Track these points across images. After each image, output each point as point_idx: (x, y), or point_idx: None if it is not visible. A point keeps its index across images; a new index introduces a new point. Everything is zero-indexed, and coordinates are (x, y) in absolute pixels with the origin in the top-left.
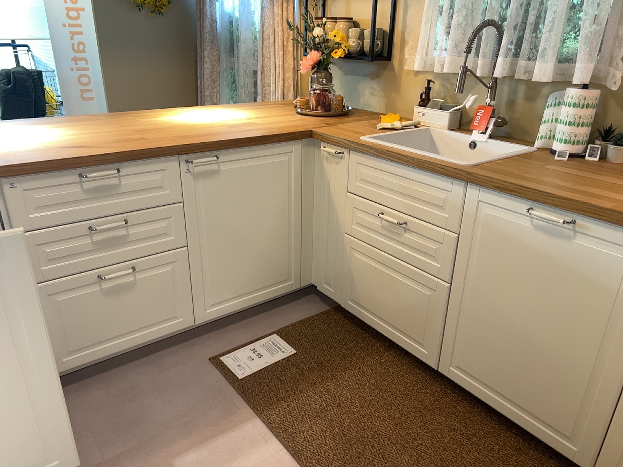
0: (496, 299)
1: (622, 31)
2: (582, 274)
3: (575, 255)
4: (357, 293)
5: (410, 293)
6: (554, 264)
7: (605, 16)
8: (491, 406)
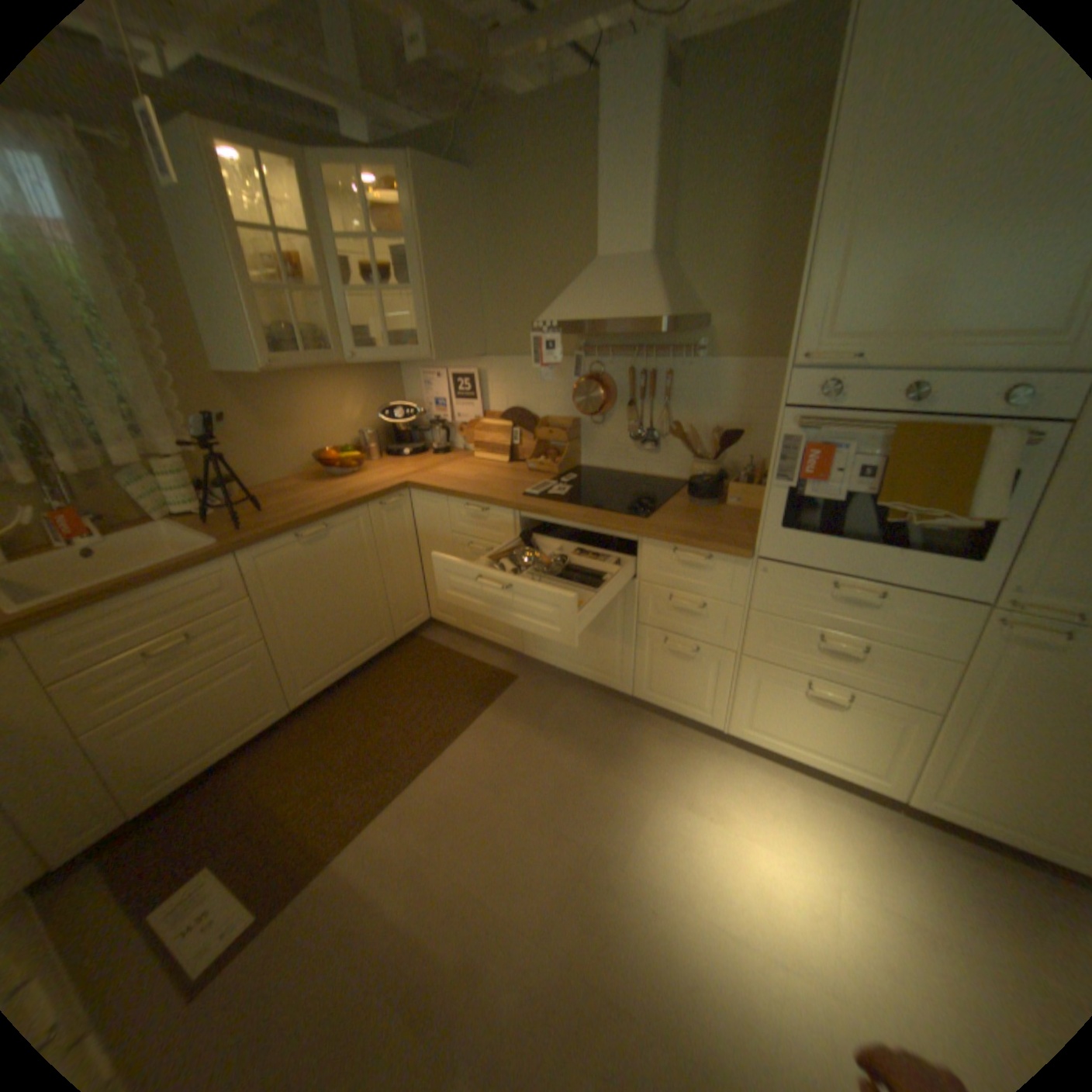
0: (305, 612)
1: (155, 406)
2: (342, 551)
3: (333, 543)
4: (154, 773)
5: (230, 689)
6: (326, 558)
7: (146, 398)
8: (338, 680)
